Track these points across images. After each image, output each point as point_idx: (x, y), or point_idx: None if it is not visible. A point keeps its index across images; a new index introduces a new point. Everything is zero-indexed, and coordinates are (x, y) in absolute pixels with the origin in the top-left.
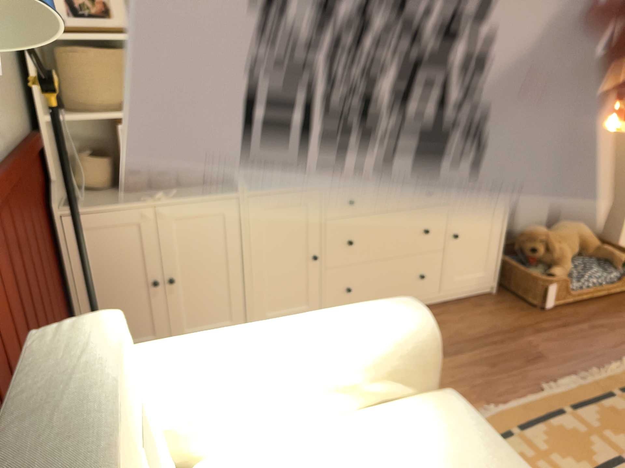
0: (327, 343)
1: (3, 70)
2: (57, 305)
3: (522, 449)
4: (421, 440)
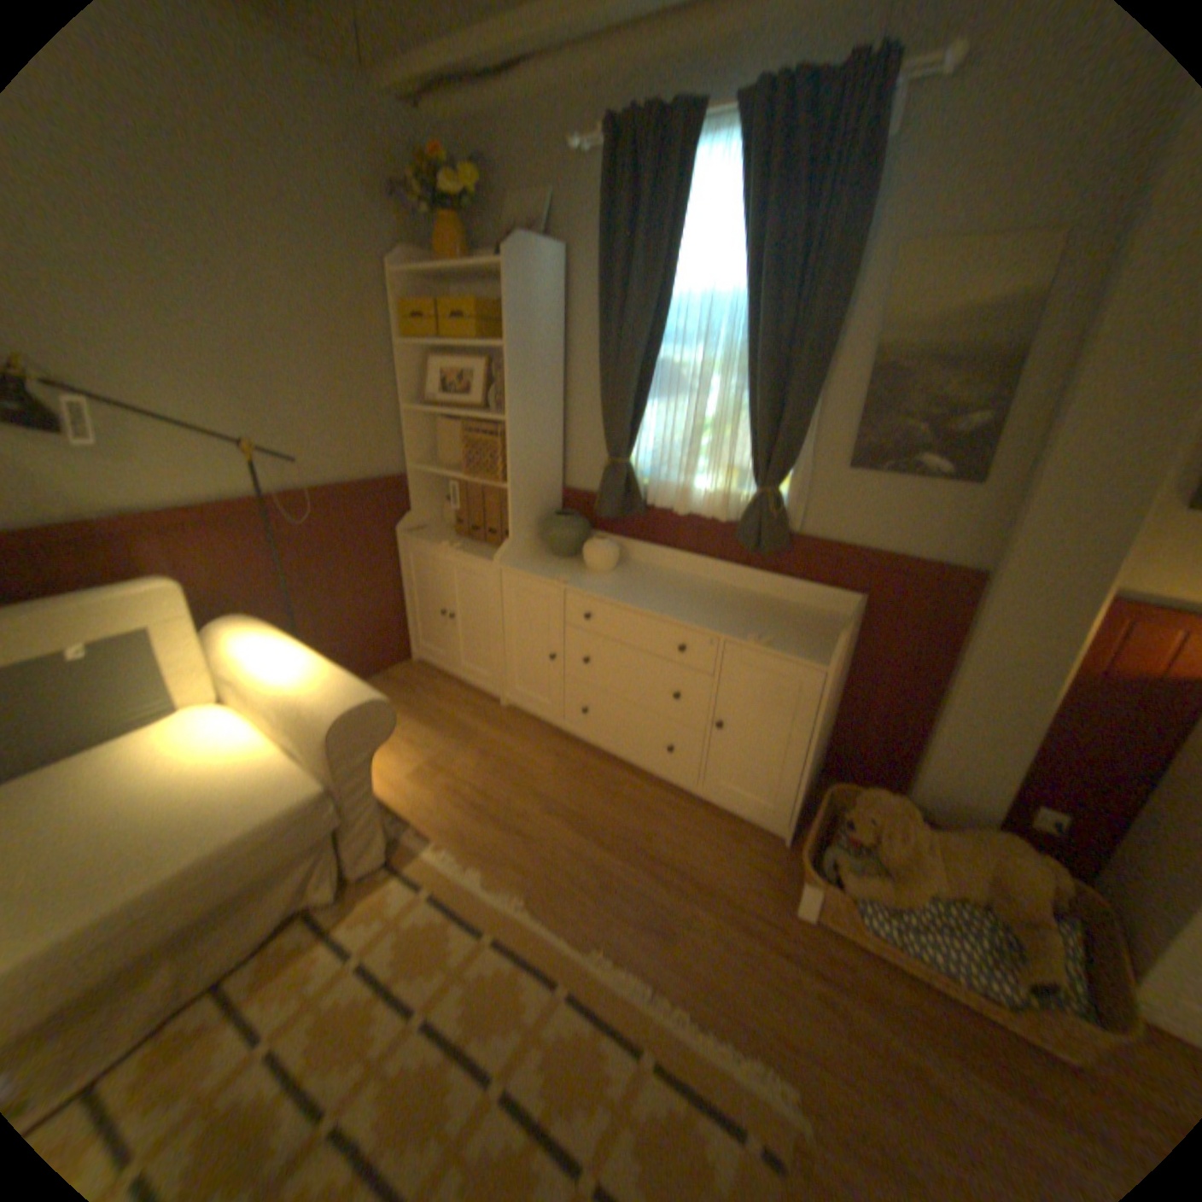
0: (280, 686)
1: (360, 431)
2: (374, 597)
3: (460, 956)
4: (236, 789)
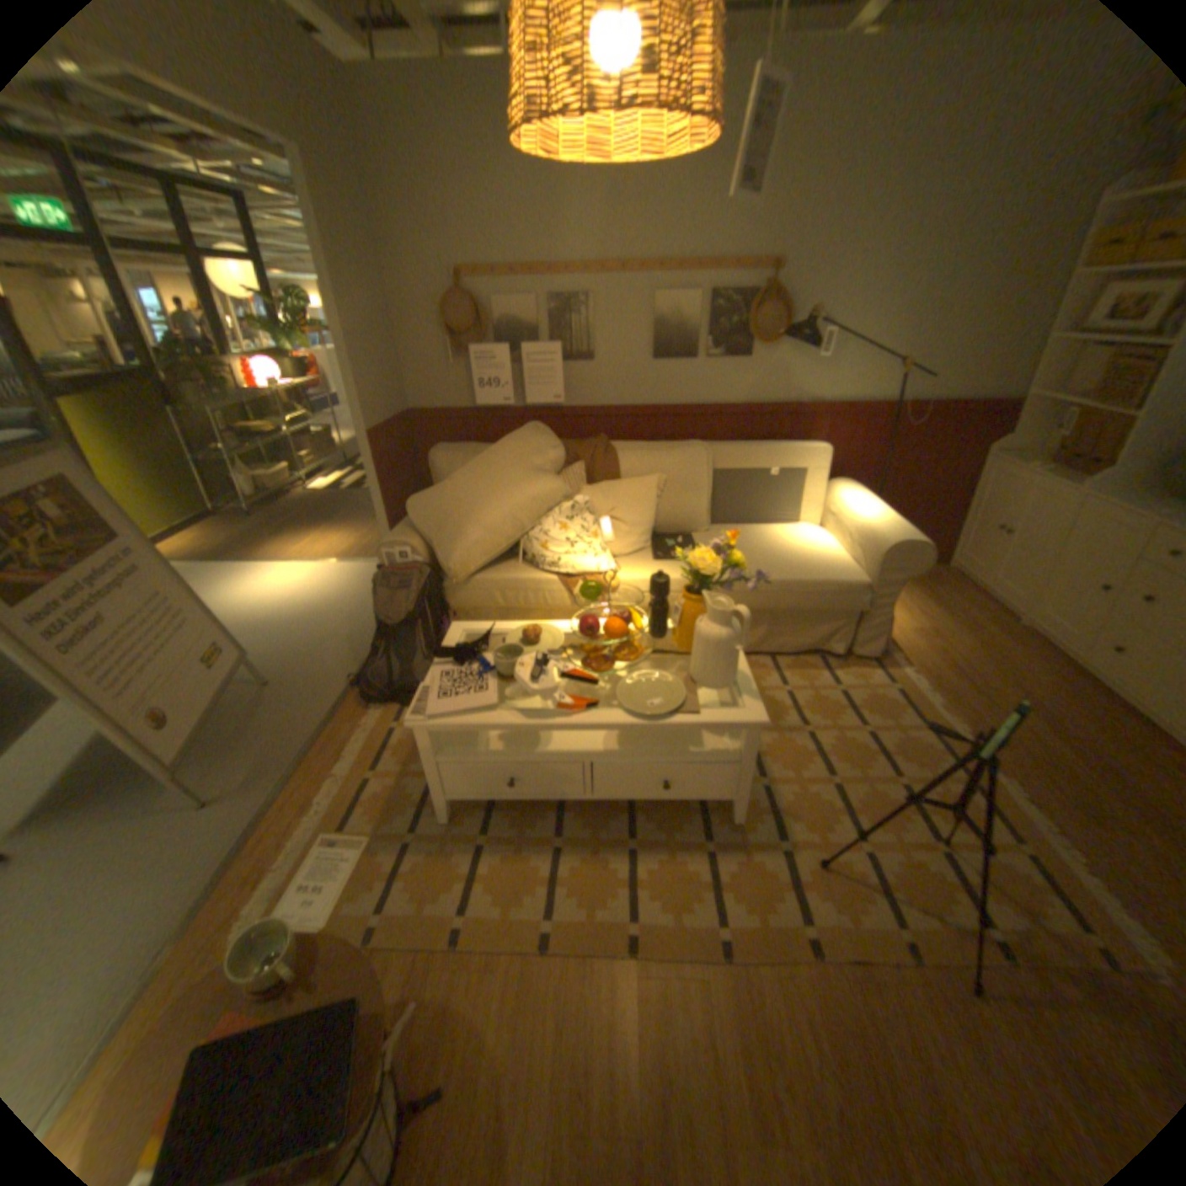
0: (867, 519)
1: (998, 357)
2: (943, 501)
3: (909, 724)
4: (824, 562)
